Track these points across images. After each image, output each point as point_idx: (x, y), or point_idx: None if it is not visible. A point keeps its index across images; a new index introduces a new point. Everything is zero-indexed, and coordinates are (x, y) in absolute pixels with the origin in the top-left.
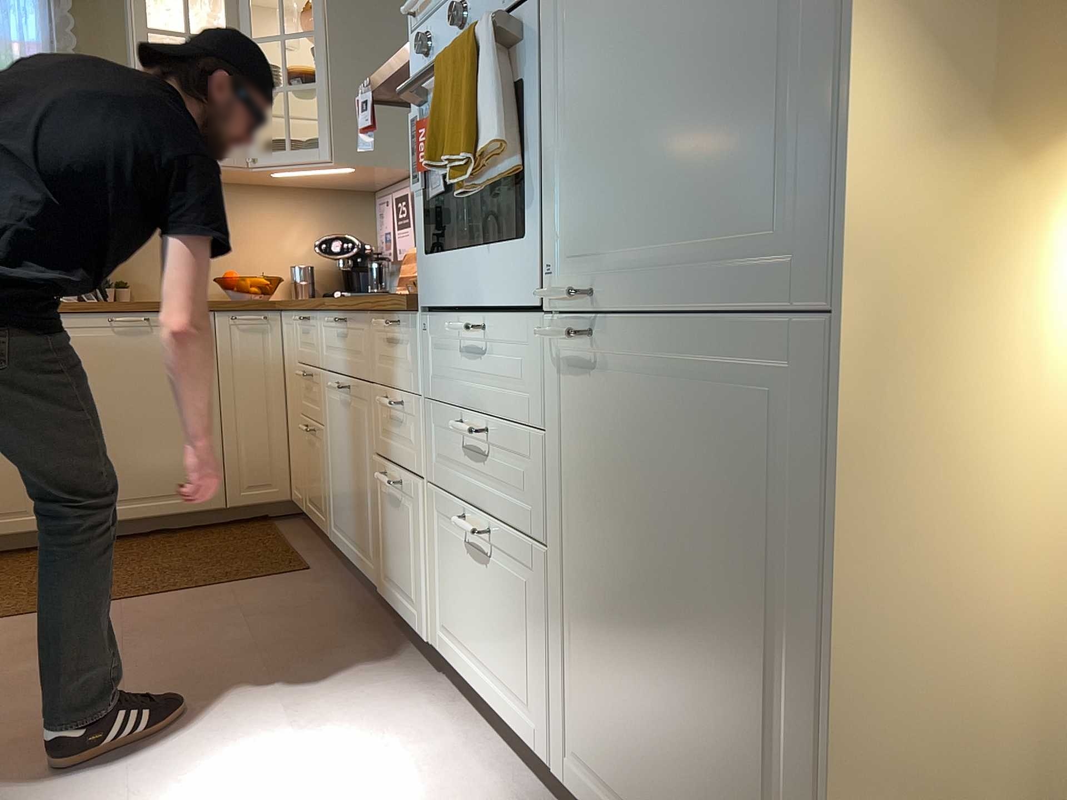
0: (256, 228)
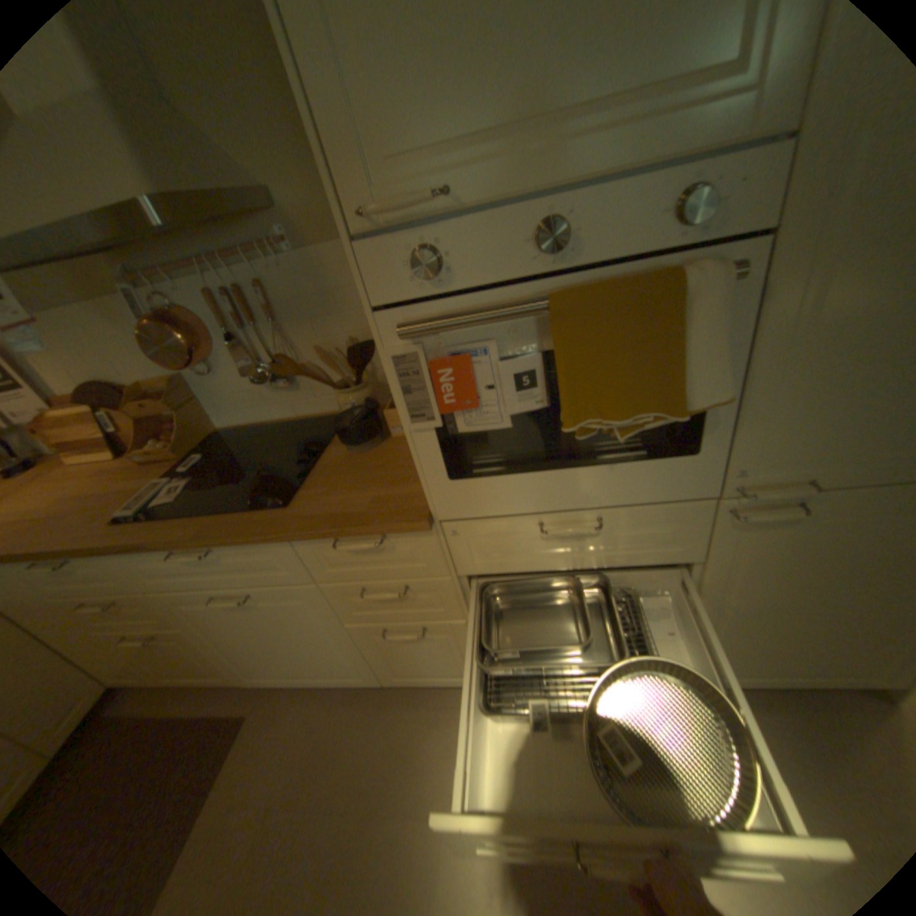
0: None
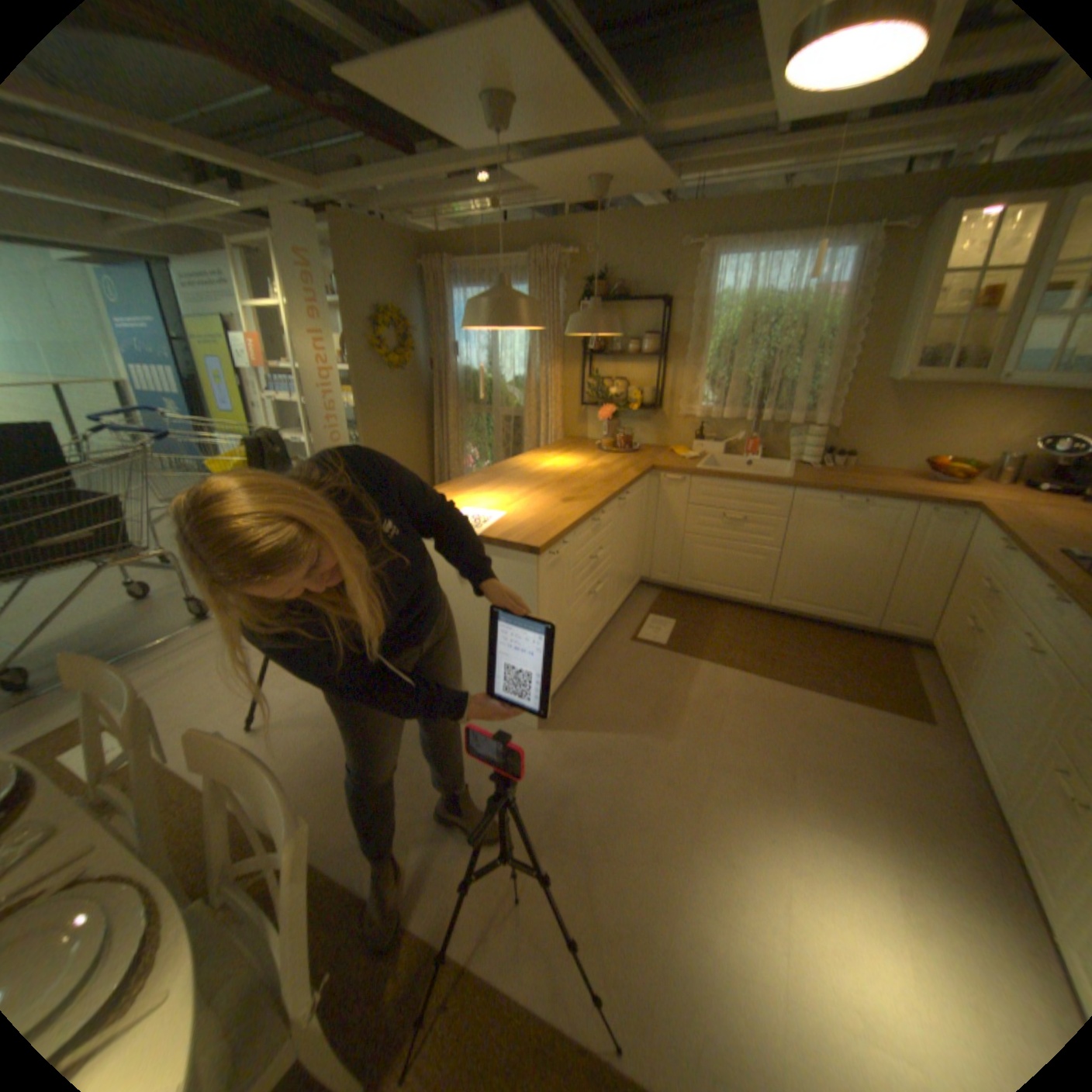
0: (979, 418)
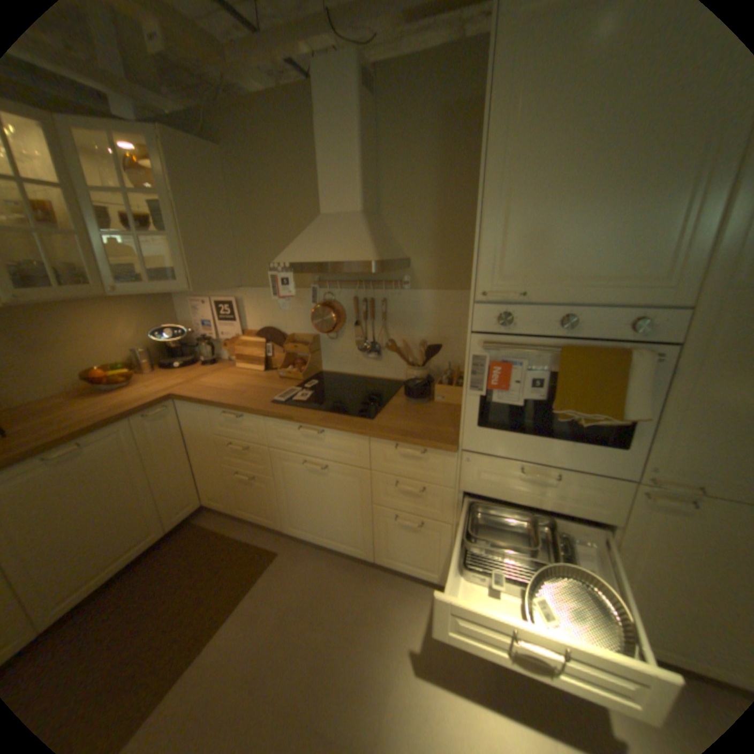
0: (92, 328)
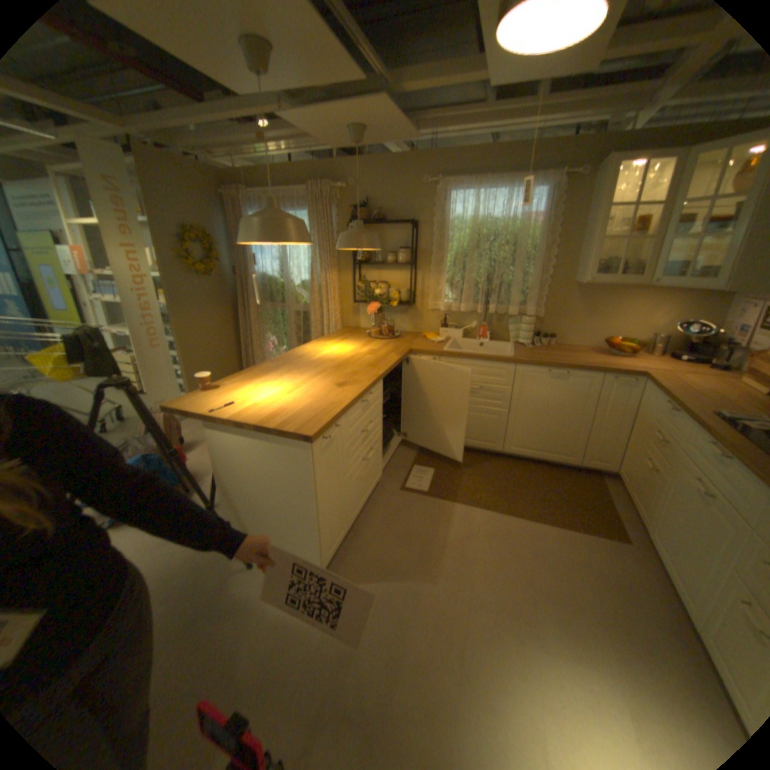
0: (637, 309)
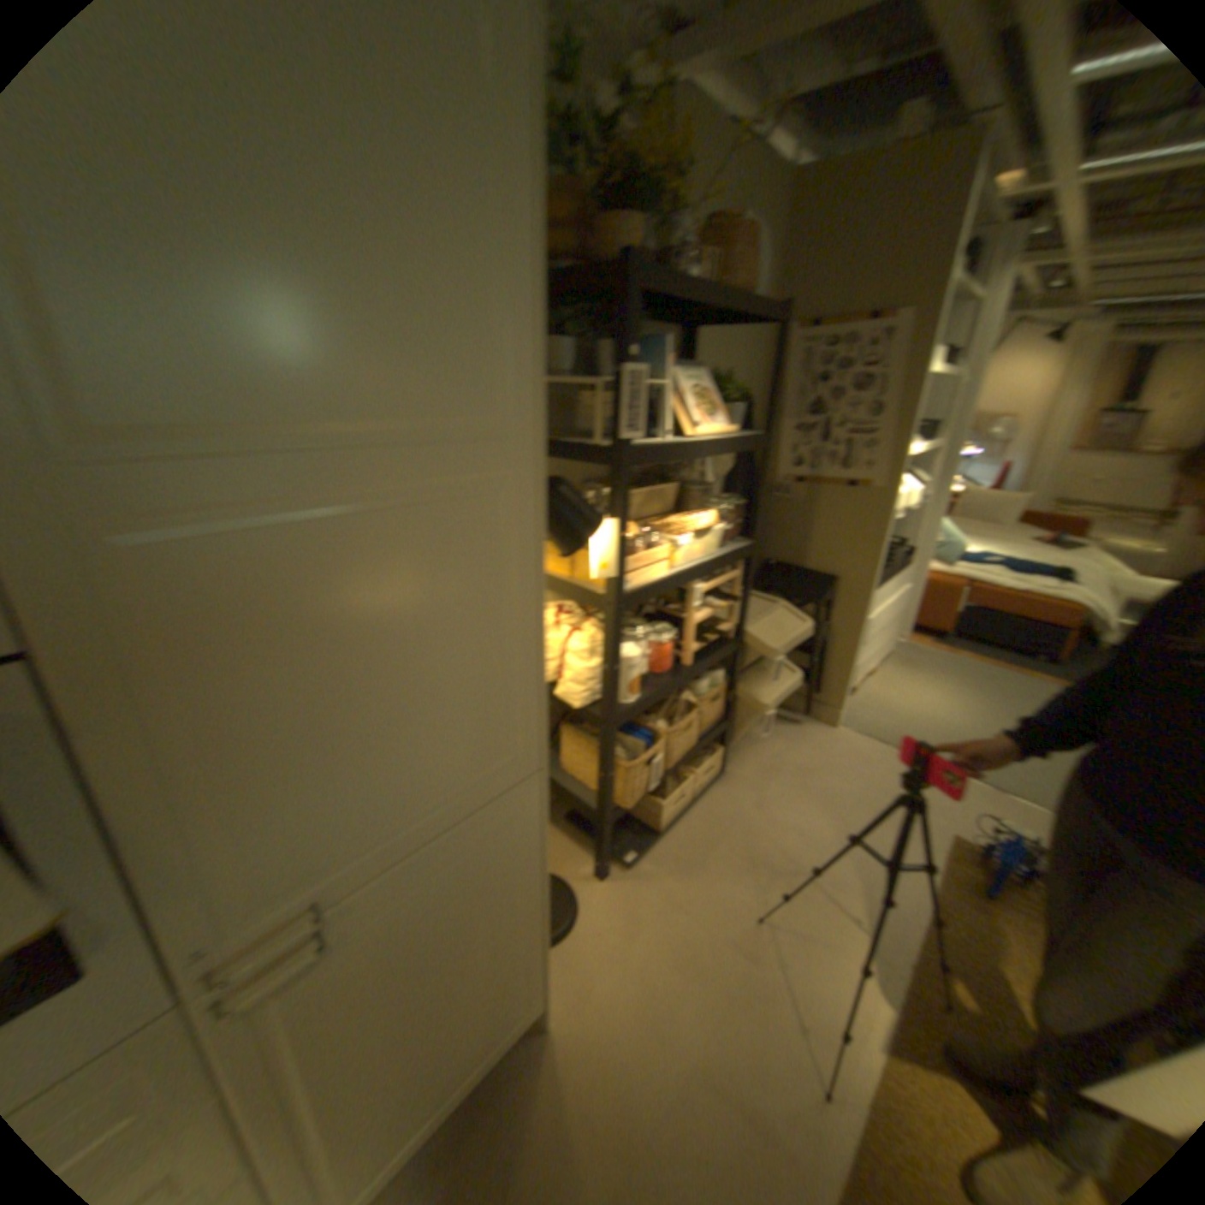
0: None
